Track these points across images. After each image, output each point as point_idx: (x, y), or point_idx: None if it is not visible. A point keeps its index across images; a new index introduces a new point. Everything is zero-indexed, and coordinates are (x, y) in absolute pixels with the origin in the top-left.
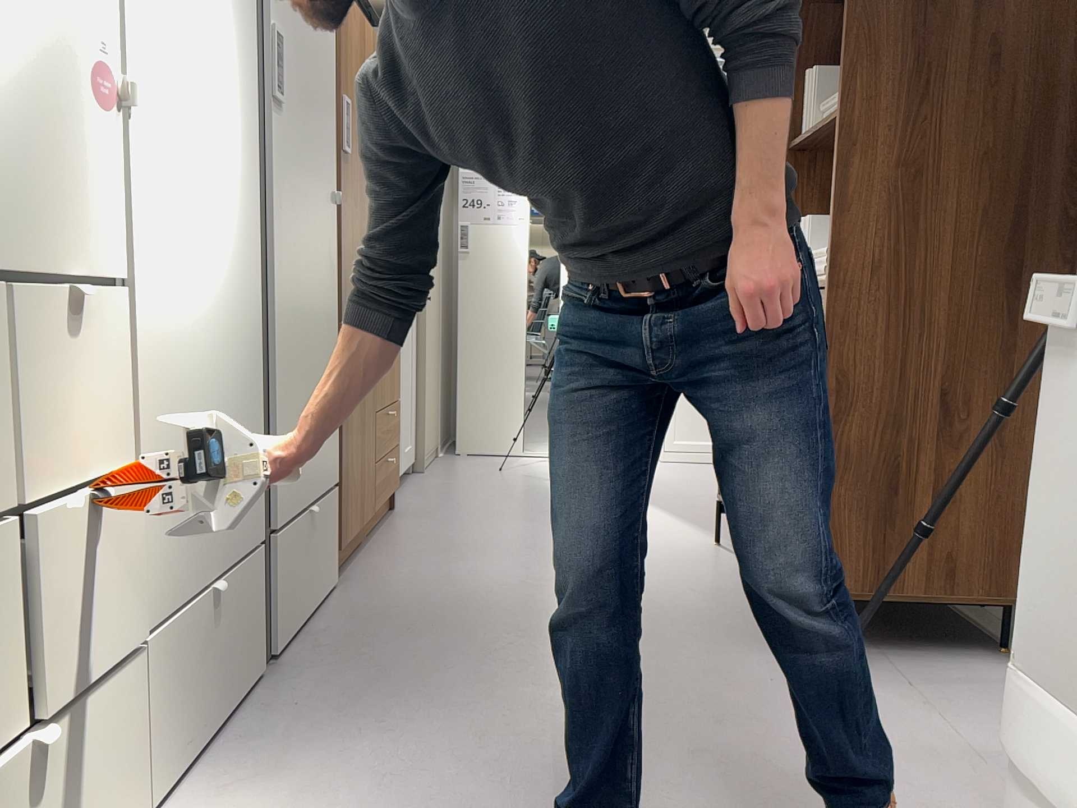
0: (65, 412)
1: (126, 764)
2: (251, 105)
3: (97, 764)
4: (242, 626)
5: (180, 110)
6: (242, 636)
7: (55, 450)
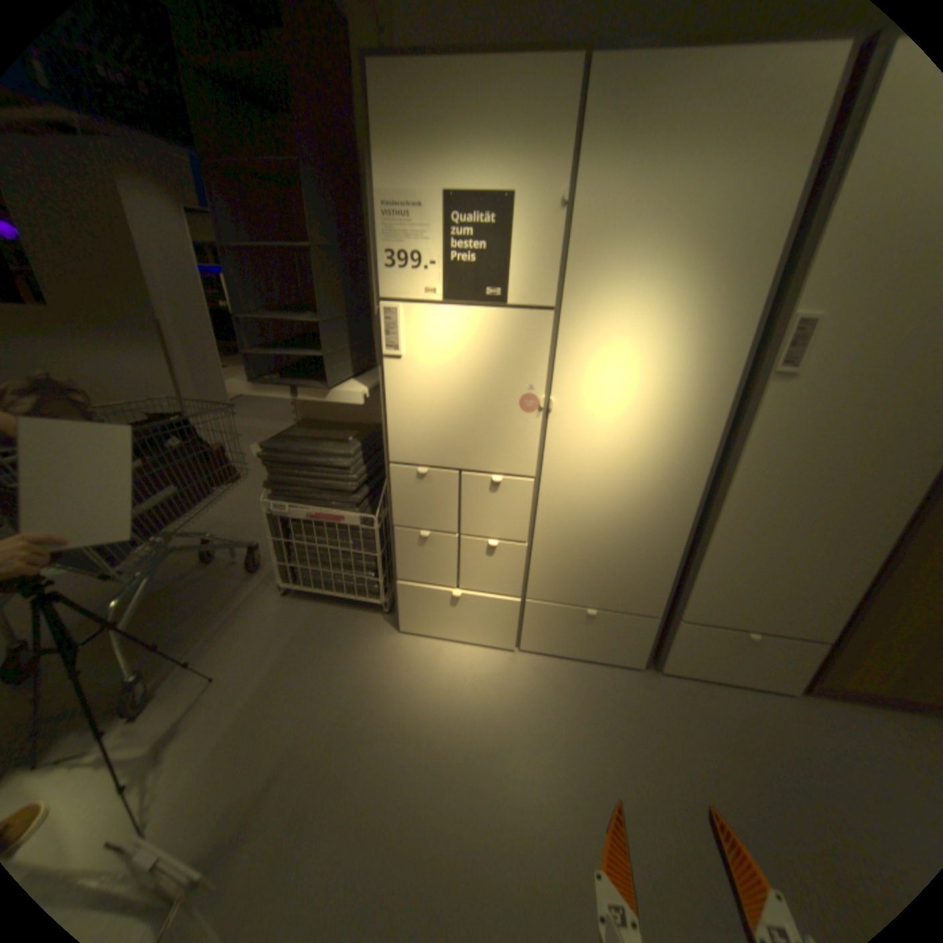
0: (492, 516)
1: (510, 628)
2: (740, 381)
3: (494, 617)
4: (622, 640)
5: (611, 403)
6: (621, 643)
7: (485, 525)
